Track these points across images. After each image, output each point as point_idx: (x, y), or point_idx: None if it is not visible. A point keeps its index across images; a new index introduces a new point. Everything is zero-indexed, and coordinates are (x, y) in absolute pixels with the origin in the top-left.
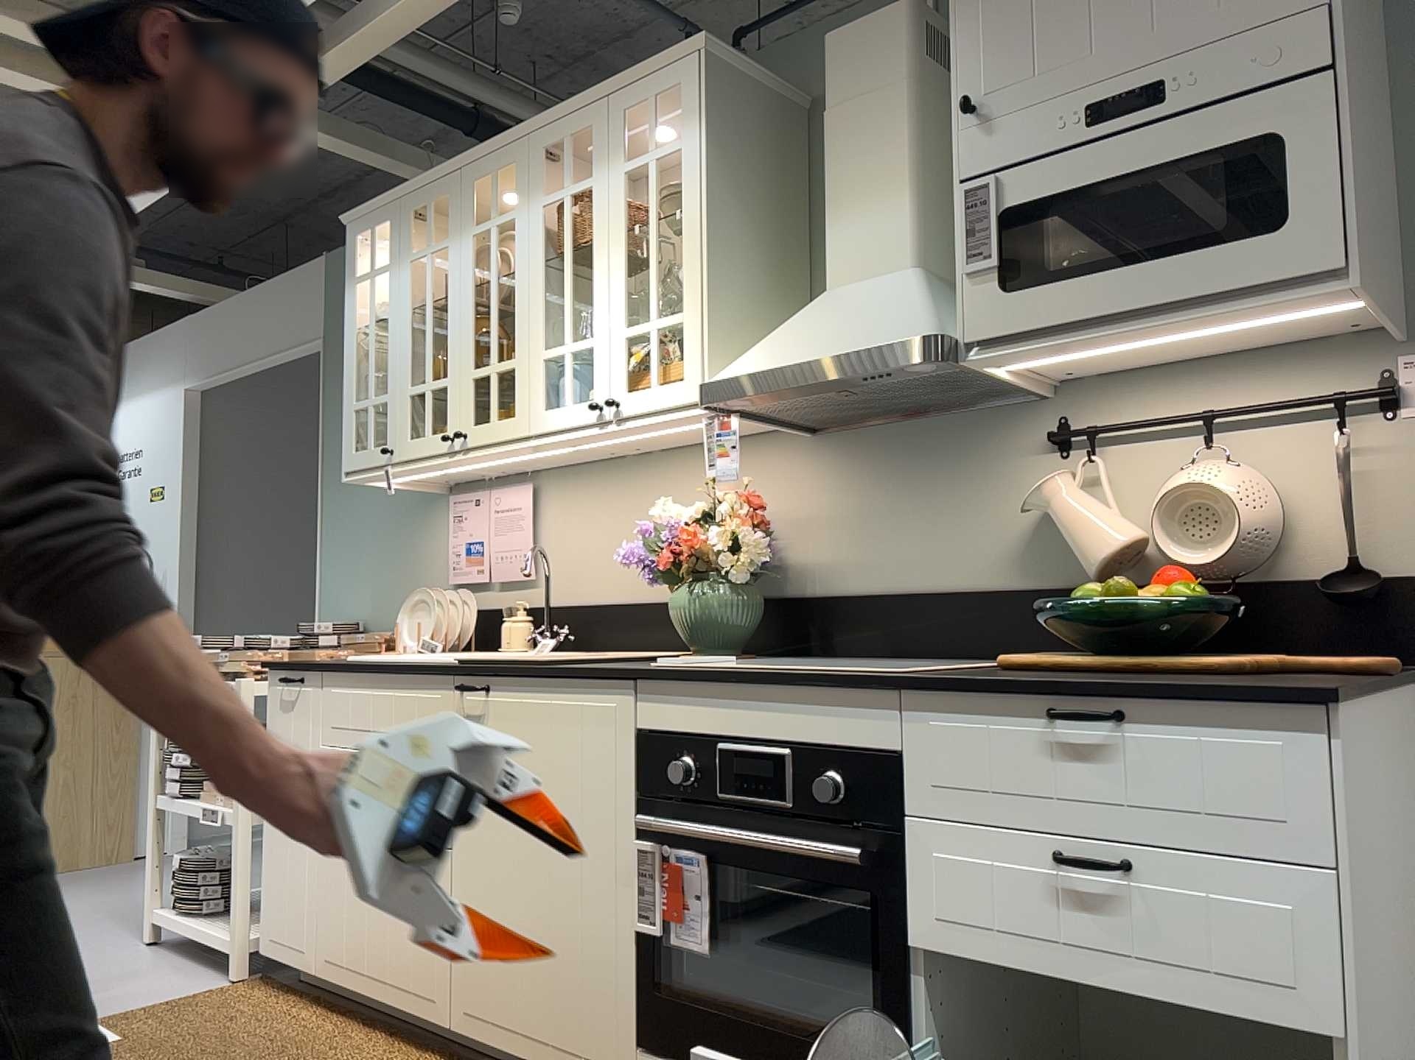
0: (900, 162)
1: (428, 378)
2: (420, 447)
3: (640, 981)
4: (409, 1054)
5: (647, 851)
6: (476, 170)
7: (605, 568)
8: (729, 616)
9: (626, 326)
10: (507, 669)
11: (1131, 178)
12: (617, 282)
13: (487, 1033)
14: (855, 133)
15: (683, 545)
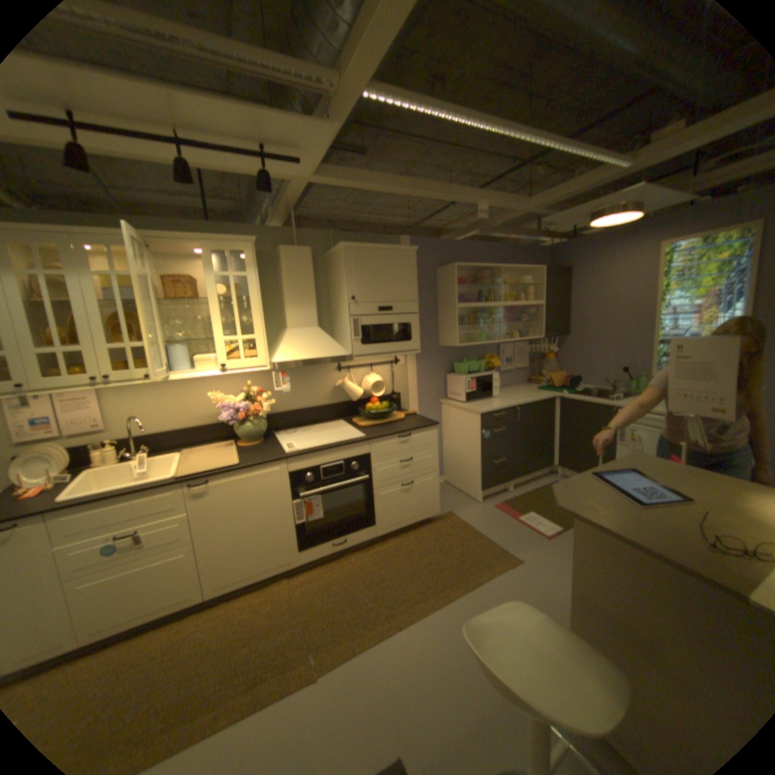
0: (312, 296)
1: (59, 345)
2: (60, 382)
3: (296, 536)
4: (179, 624)
5: (298, 502)
6: (87, 238)
7: (159, 418)
8: (261, 428)
9: (226, 337)
10: (221, 471)
11: (386, 325)
12: (218, 319)
13: (228, 588)
14: (297, 282)
15: (250, 410)
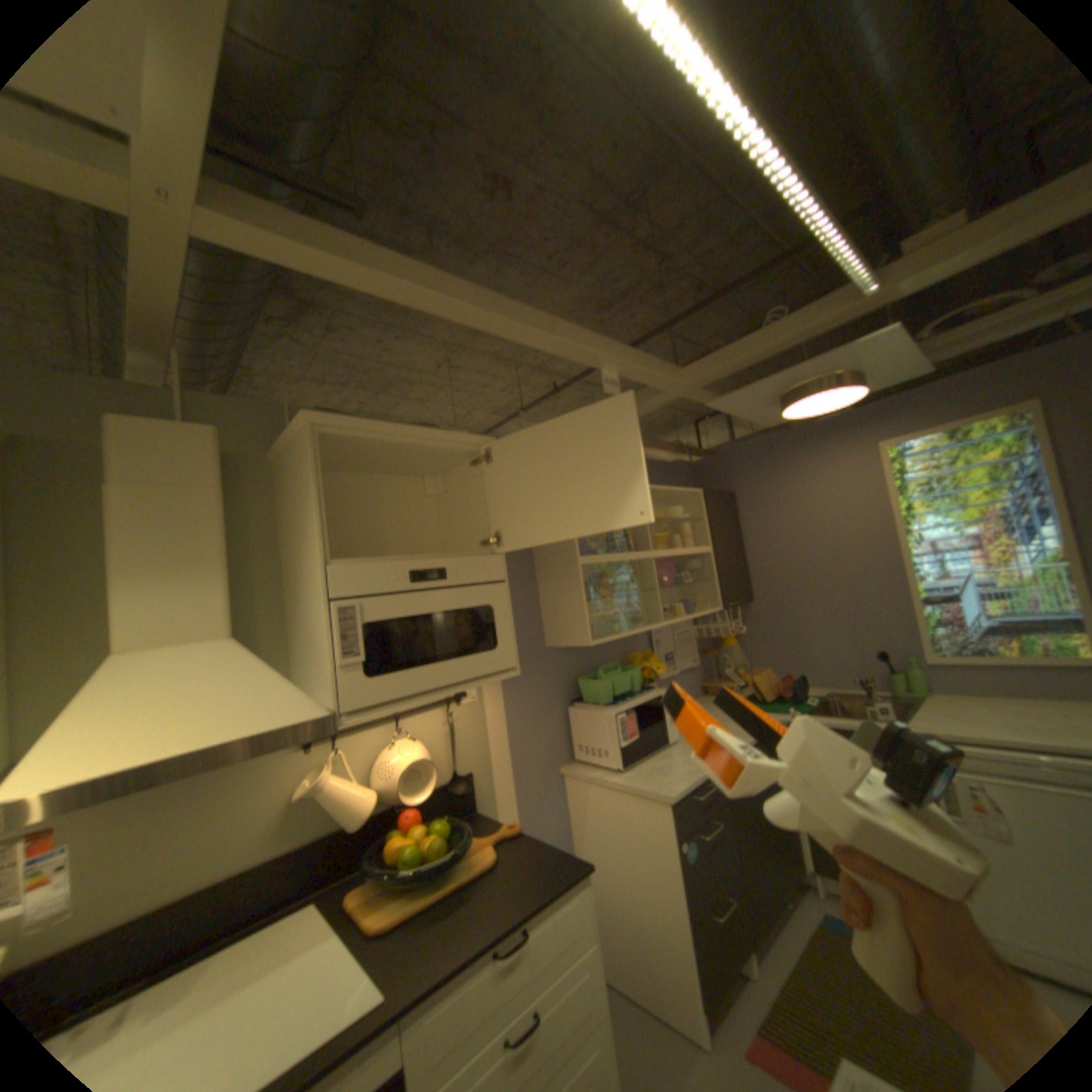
0: (214, 551)
1: None
2: None
3: None
4: None
5: None
6: None
7: None
8: None
9: None
10: None
11: (433, 614)
12: None
13: None
14: (160, 514)
15: None
